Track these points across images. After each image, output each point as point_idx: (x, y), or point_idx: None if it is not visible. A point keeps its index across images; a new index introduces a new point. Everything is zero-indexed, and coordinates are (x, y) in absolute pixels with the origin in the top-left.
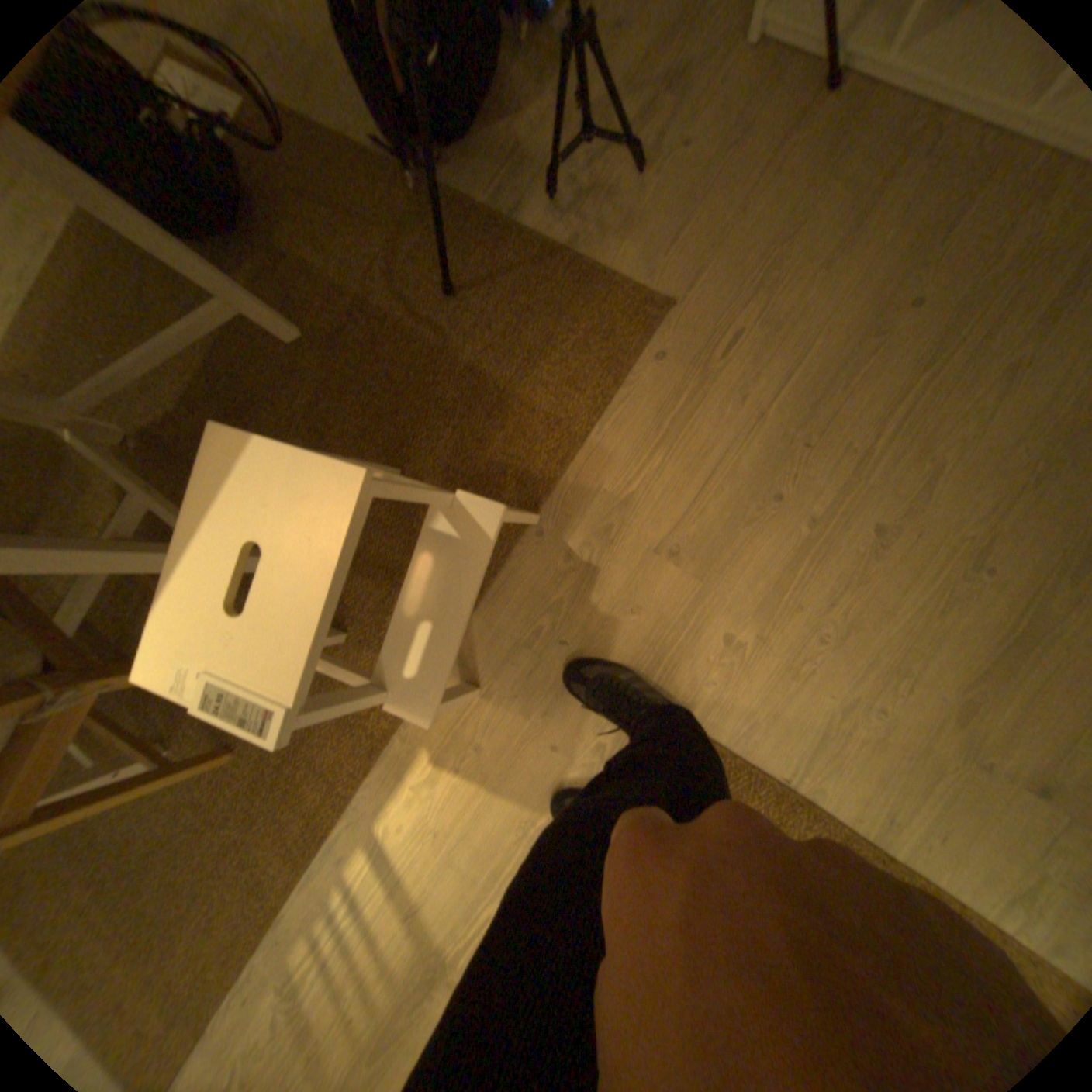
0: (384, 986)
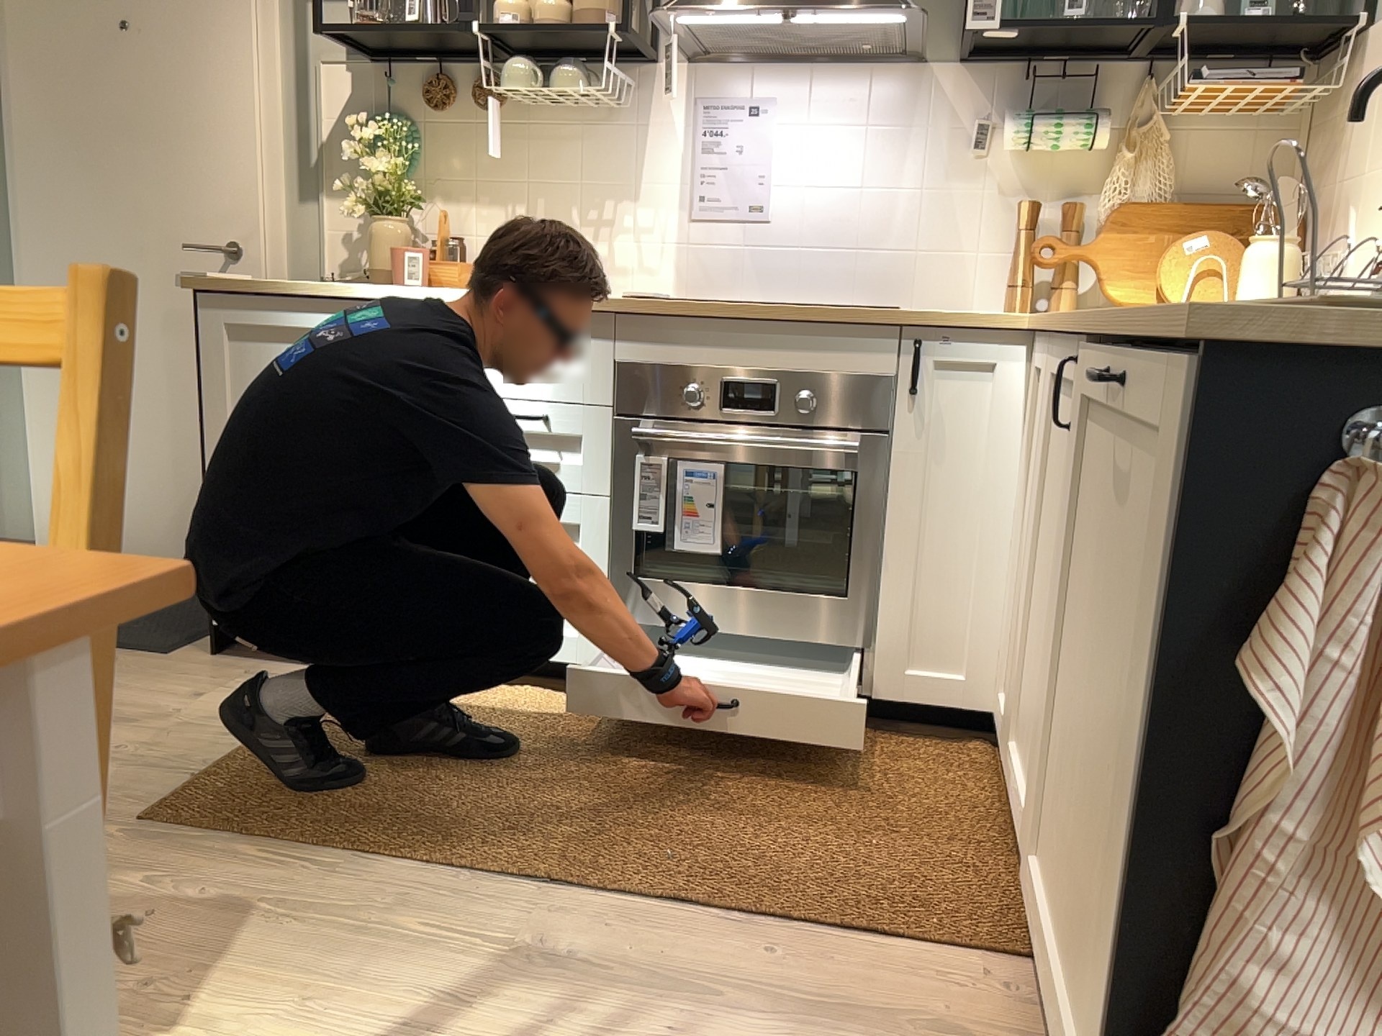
0: (618, 1011)
